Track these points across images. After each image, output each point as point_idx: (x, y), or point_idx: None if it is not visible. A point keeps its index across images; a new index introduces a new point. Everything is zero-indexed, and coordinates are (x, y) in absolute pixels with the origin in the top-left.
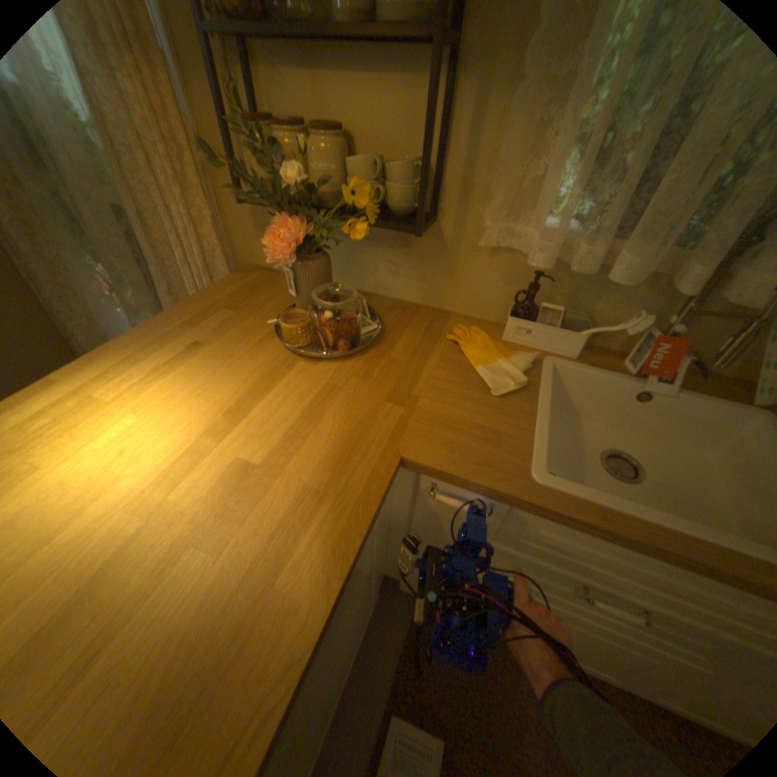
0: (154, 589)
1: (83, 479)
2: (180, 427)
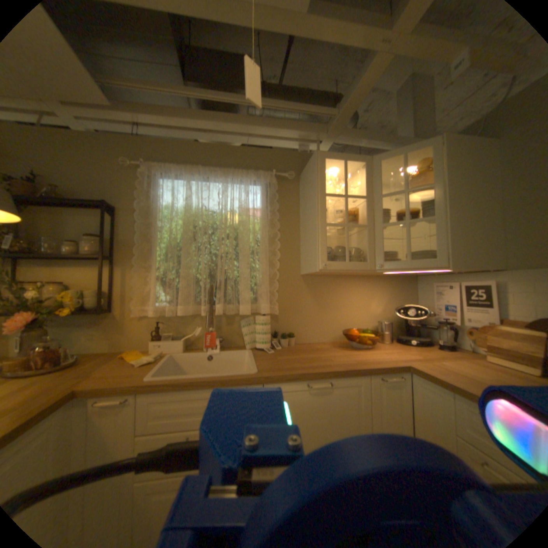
0: None
1: None
2: None
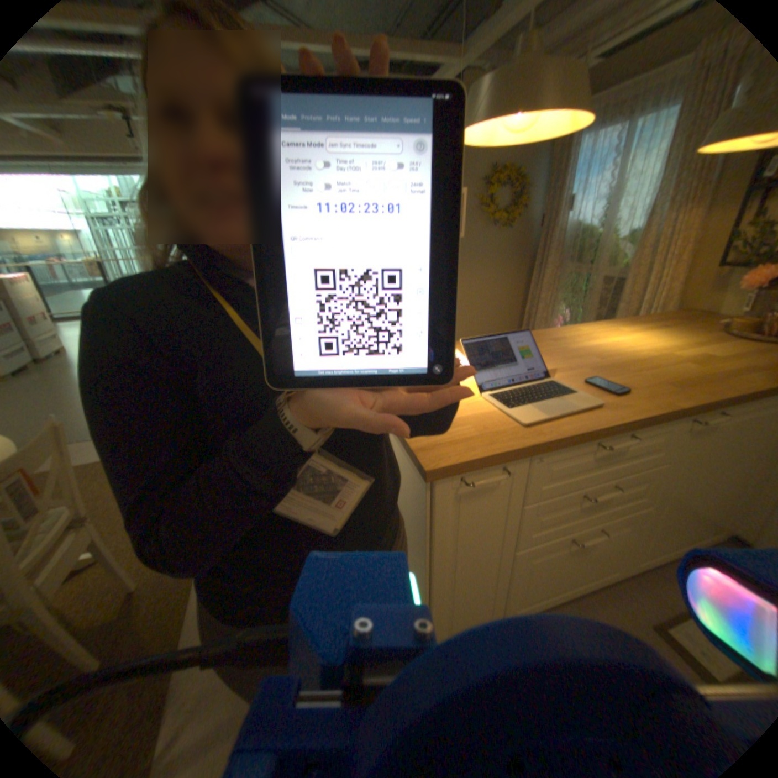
0: (678, 365)
1: (631, 342)
2: (671, 342)
